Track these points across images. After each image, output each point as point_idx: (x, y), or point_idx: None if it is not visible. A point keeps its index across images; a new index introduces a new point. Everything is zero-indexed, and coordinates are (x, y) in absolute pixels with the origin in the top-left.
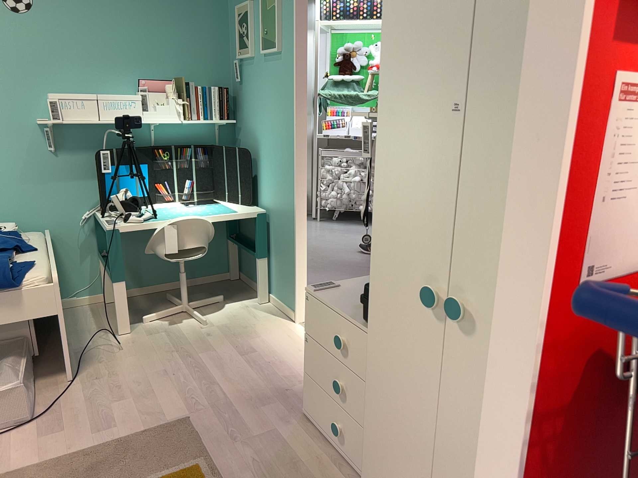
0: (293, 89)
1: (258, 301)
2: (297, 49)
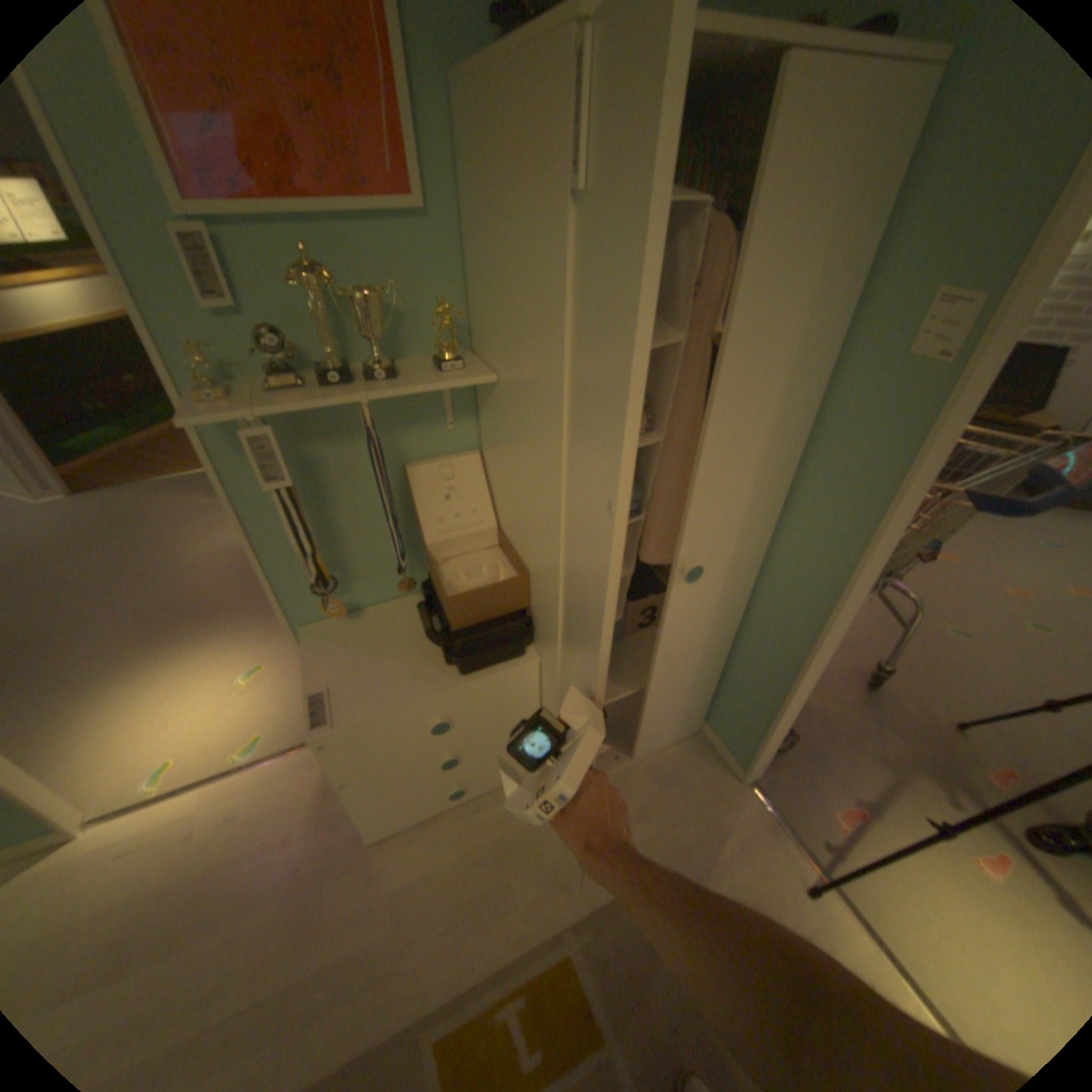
0: None
1: None
2: None
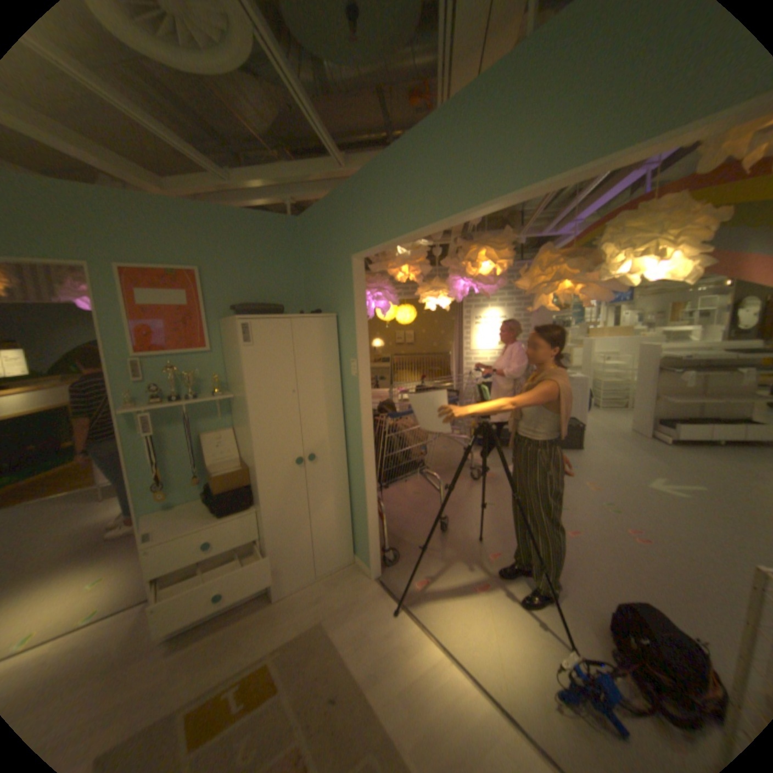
0: None
1: None
2: None
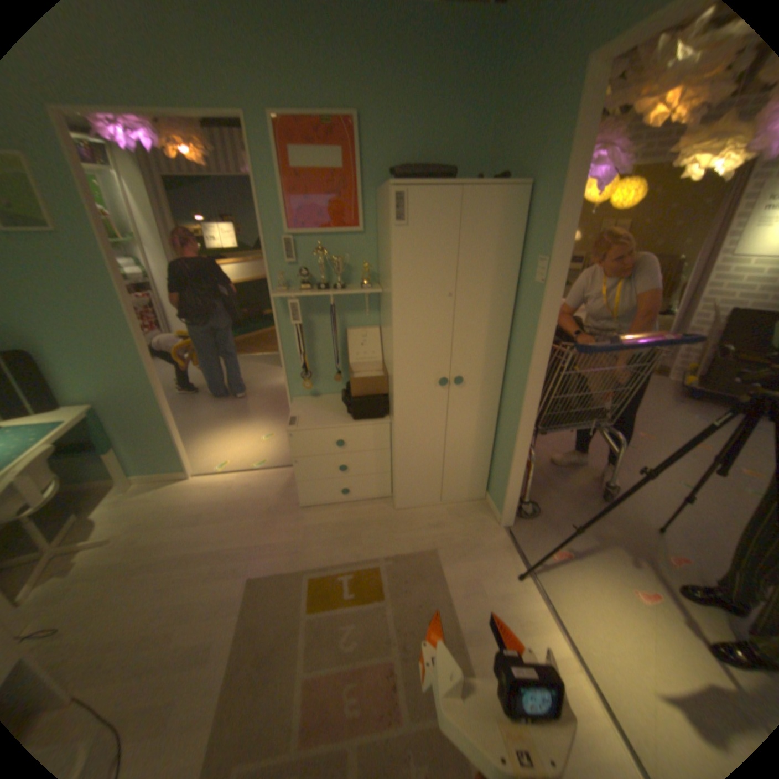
0: (104, 273)
1: (115, 491)
2: (96, 230)
